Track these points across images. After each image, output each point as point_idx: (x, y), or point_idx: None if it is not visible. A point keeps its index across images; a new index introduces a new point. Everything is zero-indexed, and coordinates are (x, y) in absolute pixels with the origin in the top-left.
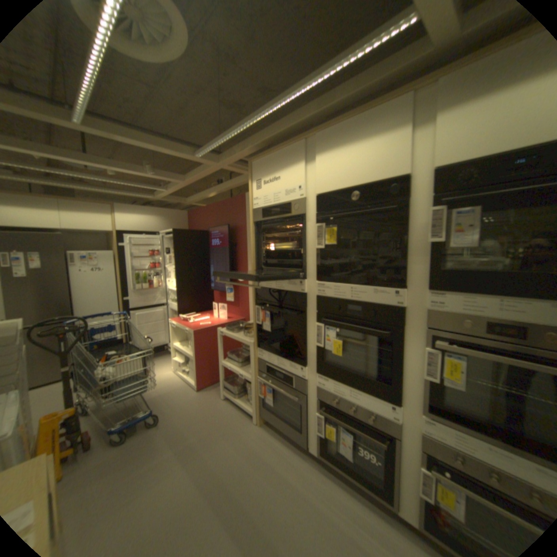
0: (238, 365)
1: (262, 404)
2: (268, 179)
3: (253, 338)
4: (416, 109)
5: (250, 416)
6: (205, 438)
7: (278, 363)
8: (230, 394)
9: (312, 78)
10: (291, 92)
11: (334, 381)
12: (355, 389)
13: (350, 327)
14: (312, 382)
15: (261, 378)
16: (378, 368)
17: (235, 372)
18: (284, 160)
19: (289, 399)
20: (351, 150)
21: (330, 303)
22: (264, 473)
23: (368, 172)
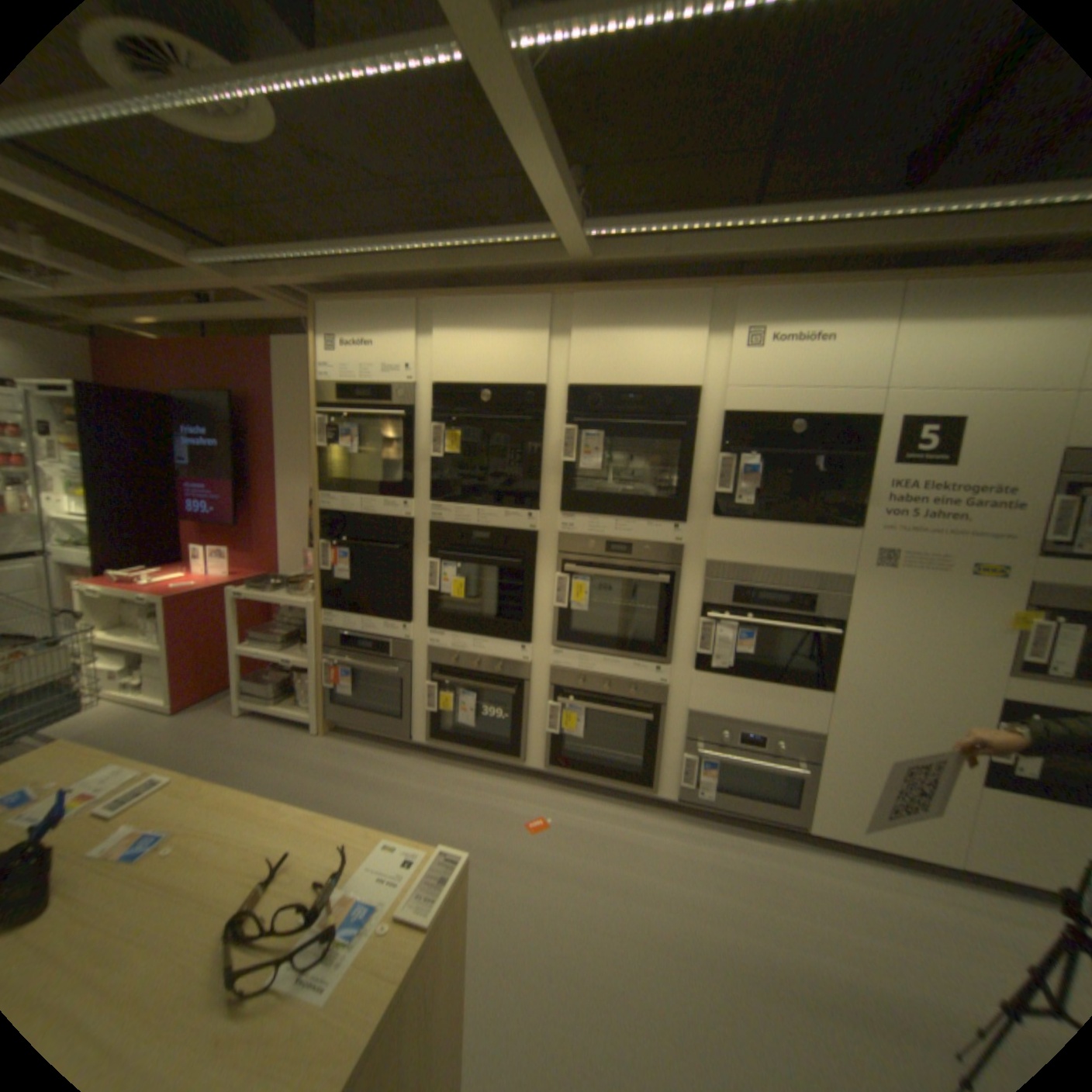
0: (276, 647)
1: (328, 700)
2: (352, 341)
3: (309, 597)
4: (554, 317)
5: (302, 728)
6: (223, 771)
7: (364, 627)
8: (251, 705)
9: (440, 235)
10: (407, 237)
11: (452, 633)
12: (479, 638)
13: (476, 560)
14: (420, 643)
15: (329, 656)
16: (506, 608)
17: (271, 660)
18: (383, 320)
19: (381, 676)
20: (484, 339)
21: (449, 532)
22: (347, 783)
23: (503, 372)
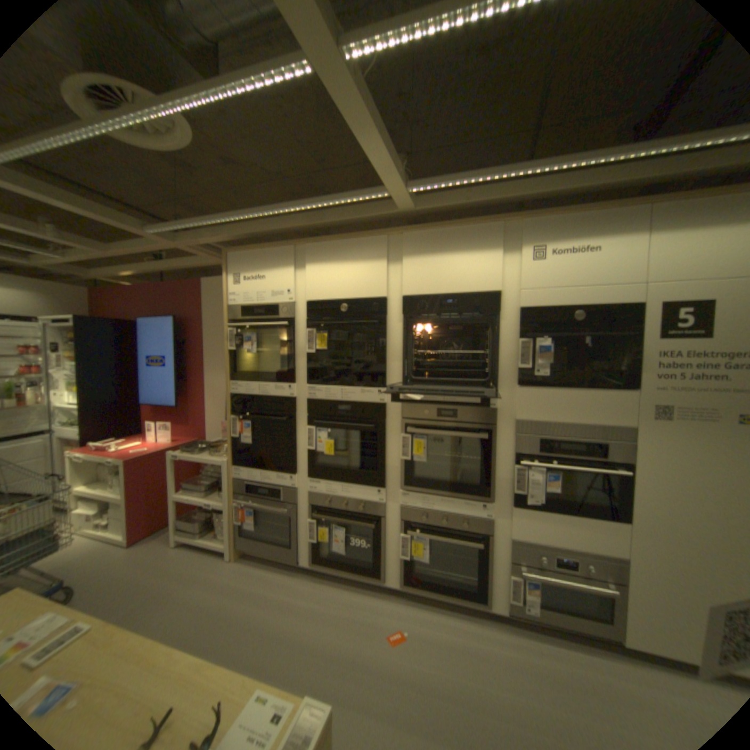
0: (201, 495)
1: (237, 534)
2: (251, 277)
3: (224, 457)
4: (390, 250)
5: (219, 556)
6: (159, 593)
7: (262, 478)
8: (184, 538)
9: (308, 202)
10: (286, 205)
11: (326, 481)
12: (346, 485)
13: (341, 426)
14: (303, 490)
15: (238, 501)
16: (365, 461)
17: (197, 504)
18: (271, 261)
19: (275, 515)
20: (341, 269)
21: (321, 406)
22: (250, 602)
23: (355, 290)
